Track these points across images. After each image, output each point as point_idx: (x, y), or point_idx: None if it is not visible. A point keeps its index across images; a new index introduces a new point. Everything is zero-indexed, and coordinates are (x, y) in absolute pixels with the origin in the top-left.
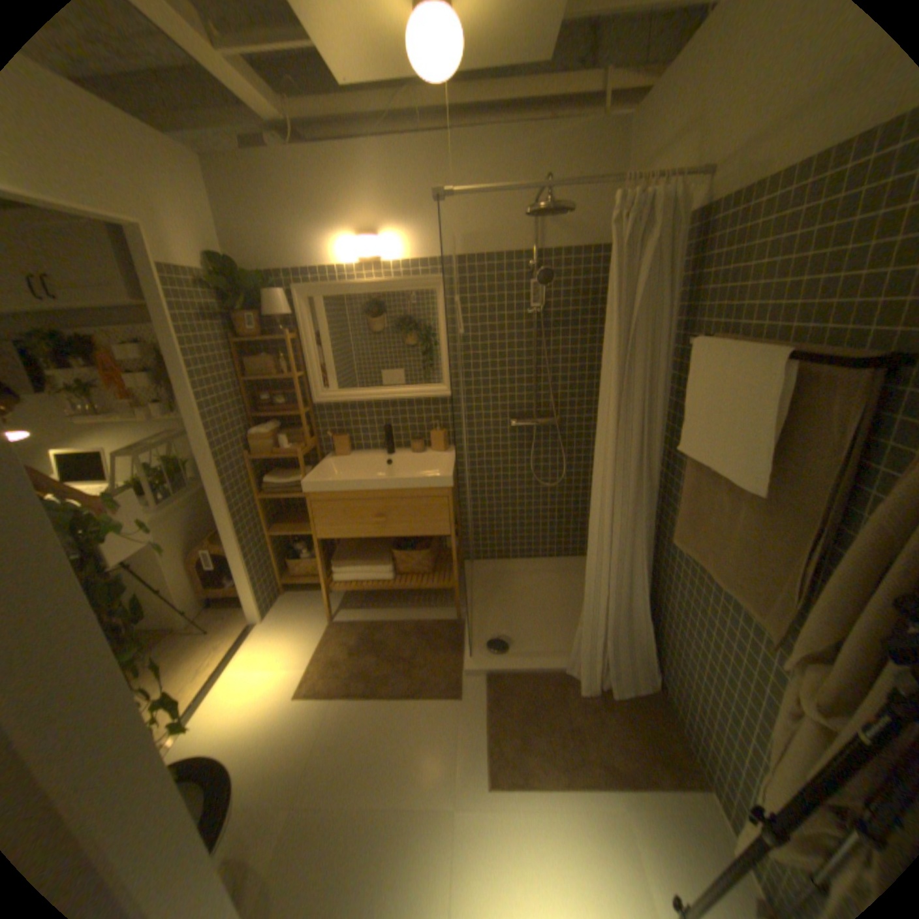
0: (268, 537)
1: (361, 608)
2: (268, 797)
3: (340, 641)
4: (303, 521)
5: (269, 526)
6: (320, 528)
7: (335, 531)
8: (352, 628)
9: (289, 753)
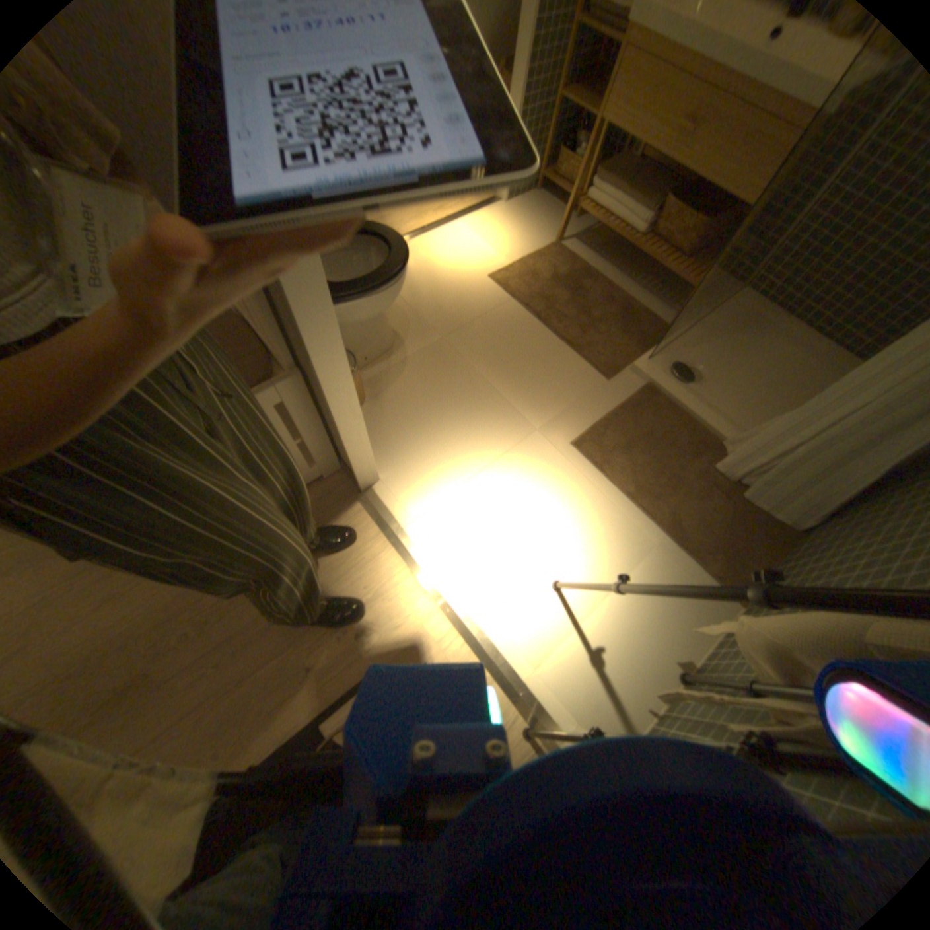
0: (562, 100)
1: (593, 250)
2: (432, 319)
3: (553, 263)
4: (605, 93)
5: (569, 79)
6: (615, 108)
7: (626, 124)
8: (571, 260)
9: (460, 307)
